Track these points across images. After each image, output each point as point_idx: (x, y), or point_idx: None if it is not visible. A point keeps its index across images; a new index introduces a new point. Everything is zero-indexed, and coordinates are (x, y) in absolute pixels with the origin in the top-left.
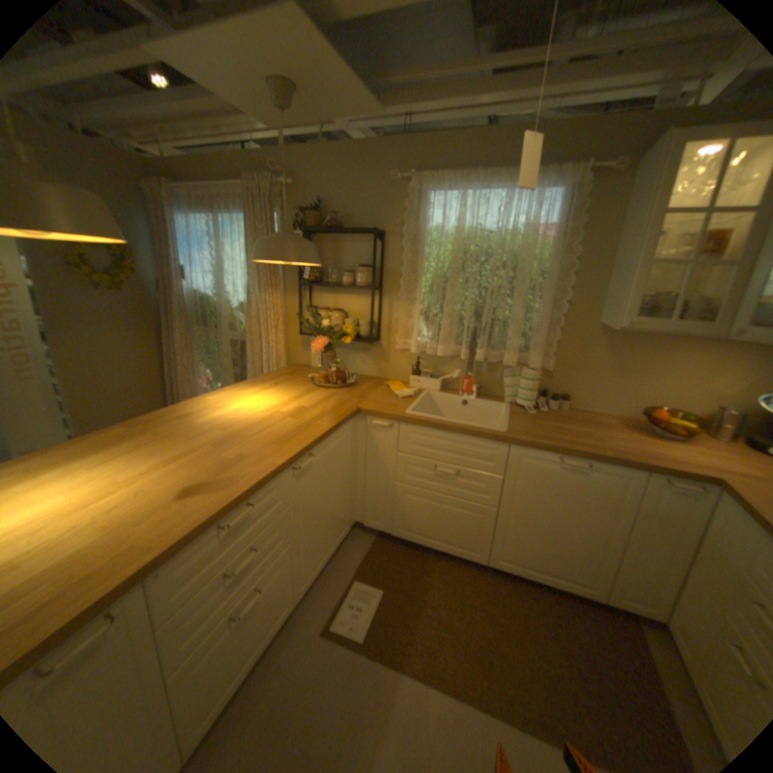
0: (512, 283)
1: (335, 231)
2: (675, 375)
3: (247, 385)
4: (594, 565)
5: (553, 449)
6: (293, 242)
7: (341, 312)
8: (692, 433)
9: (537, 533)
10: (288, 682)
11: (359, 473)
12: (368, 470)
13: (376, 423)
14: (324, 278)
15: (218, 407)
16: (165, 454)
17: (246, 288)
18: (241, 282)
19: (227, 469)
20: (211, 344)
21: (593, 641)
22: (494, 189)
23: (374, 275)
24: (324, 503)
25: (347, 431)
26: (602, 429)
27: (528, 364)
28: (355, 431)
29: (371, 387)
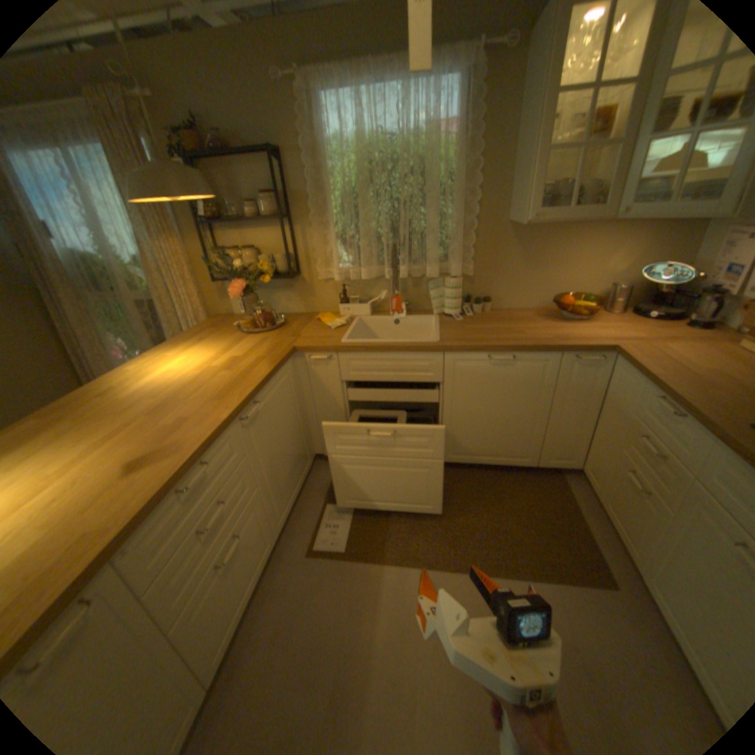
0: (422, 190)
1: (221, 153)
2: (575, 261)
3: (168, 345)
4: (524, 438)
5: (480, 348)
6: (172, 170)
7: (251, 248)
8: (592, 311)
9: (476, 424)
10: (284, 599)
11: (308, 409)
12: (316, 404)
13: (314, 357)
14: (223, 212)
15: (140, 375)
16: (94, 434)
17: (133, 237)
18: (125, 230)
19: (169, 433)
20: (111, 308)
21: (529, 496)
22: (387, 81)
23: (277, 200)
24: (280, 443)
25: (287, 371)
26: (520, 322)
27: (449, 273)
28: (296, 370)
29: (302, 324)
